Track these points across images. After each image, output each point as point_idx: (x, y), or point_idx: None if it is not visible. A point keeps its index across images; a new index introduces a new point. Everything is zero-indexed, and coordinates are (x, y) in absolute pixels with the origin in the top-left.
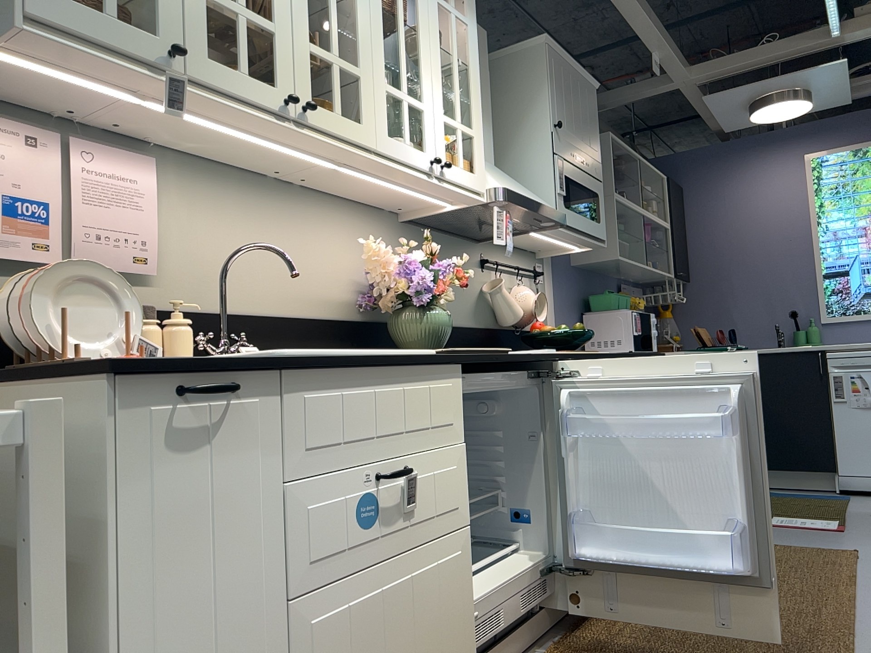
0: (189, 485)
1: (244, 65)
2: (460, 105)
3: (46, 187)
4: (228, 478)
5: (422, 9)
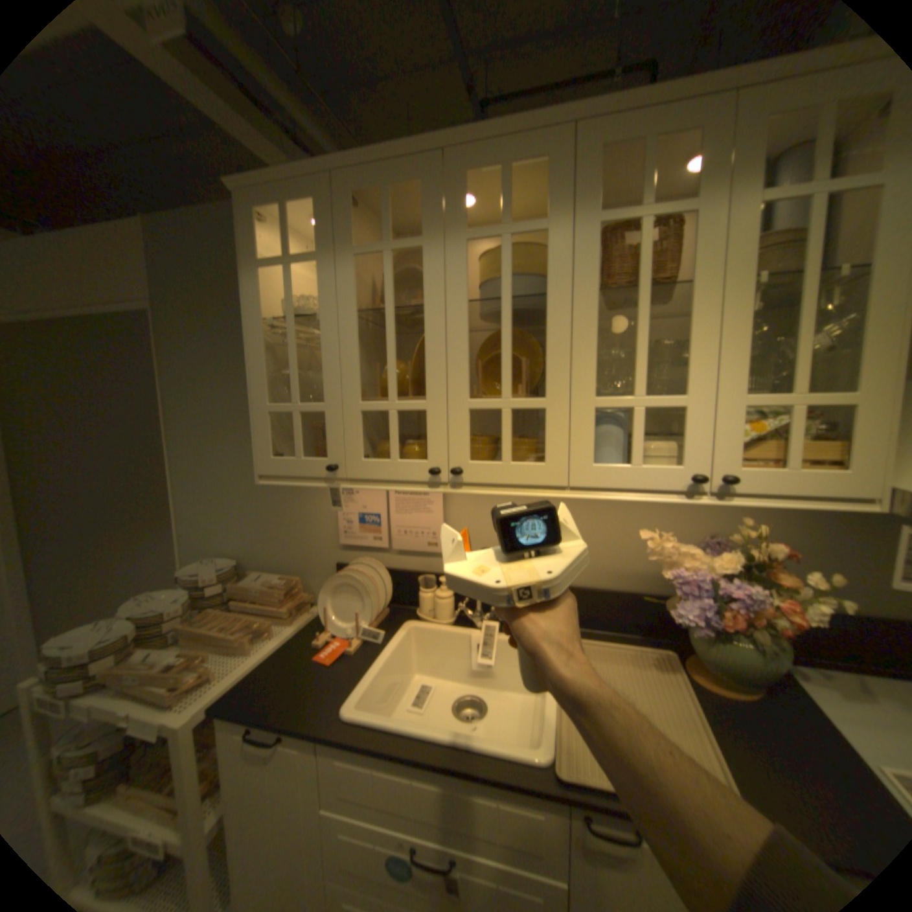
0: (257, 786)
1: (395, 452)
2: (810, 360)
3: (378, 505)
4: (280, 792)
5: (708, 239)
